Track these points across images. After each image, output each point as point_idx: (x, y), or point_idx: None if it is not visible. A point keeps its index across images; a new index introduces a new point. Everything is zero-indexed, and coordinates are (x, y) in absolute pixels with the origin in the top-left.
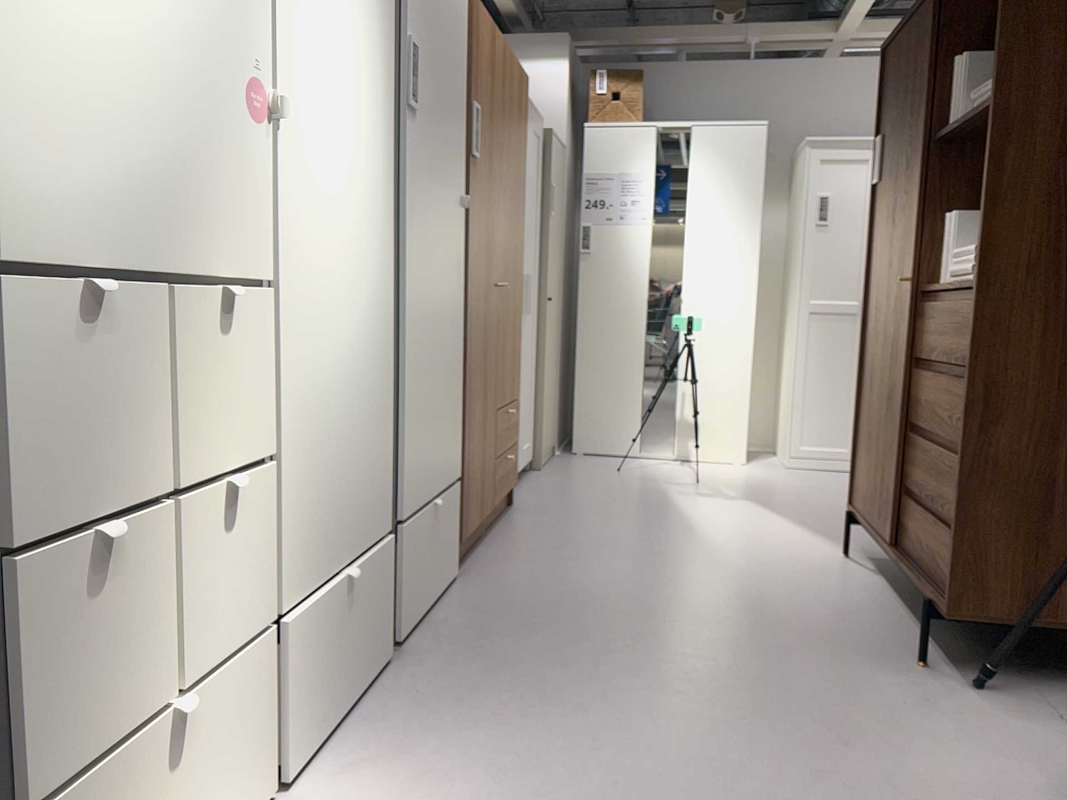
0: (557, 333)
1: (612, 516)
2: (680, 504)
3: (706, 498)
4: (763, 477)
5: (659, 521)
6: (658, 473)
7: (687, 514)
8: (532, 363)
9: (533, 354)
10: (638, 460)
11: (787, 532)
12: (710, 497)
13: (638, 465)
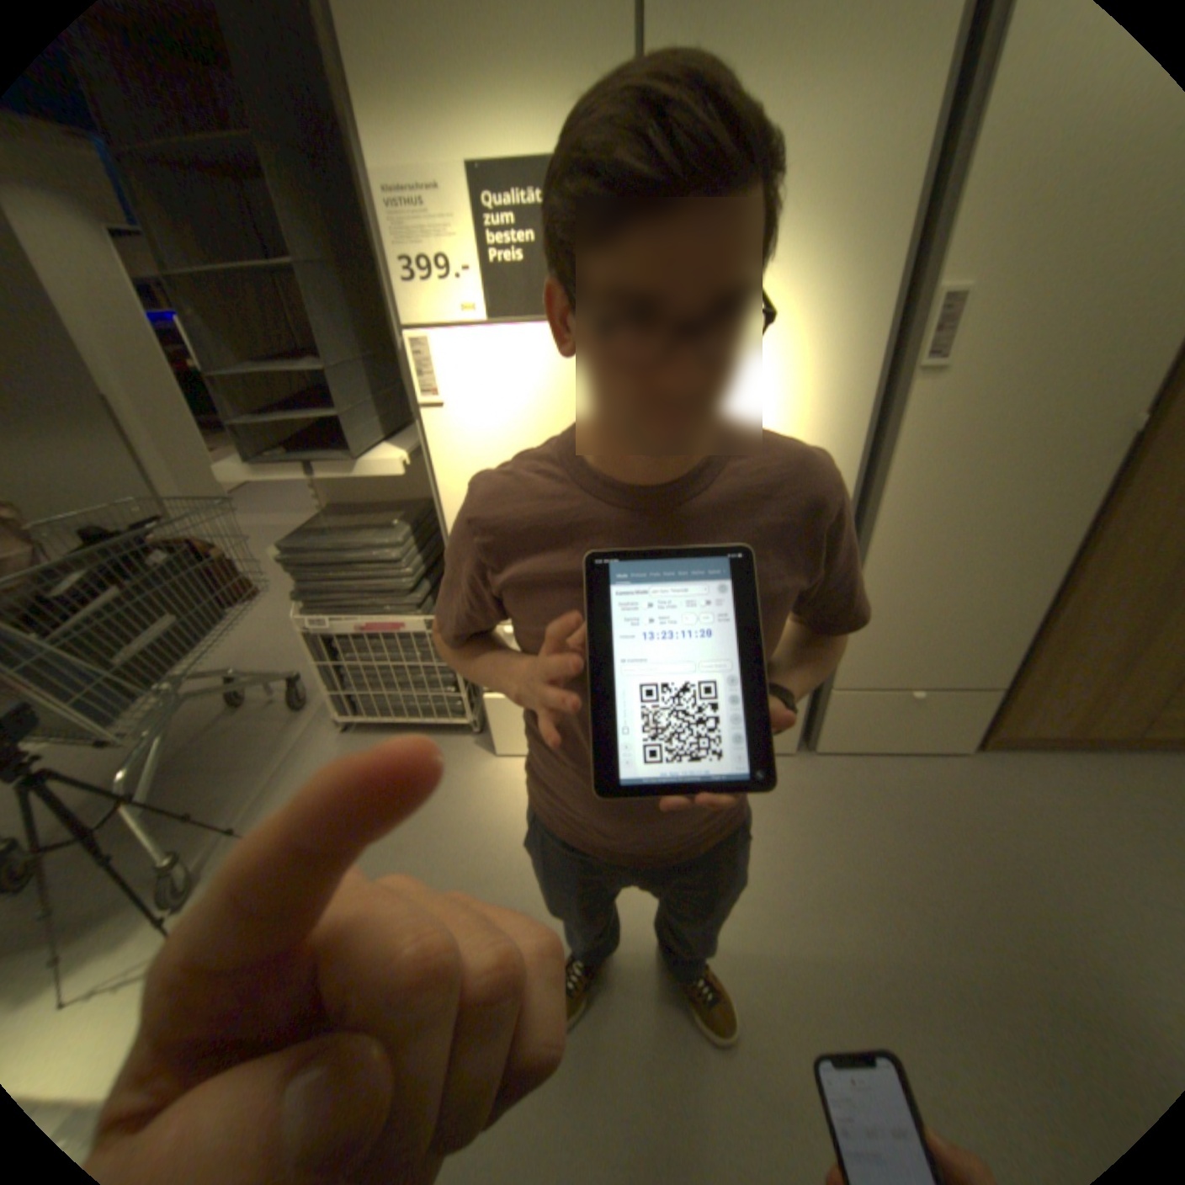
0: None
1: None
2: None
3: None
4: None
5: None
6: None
7: None
8: None
9: None
10: None
11: None
12: None
13: None
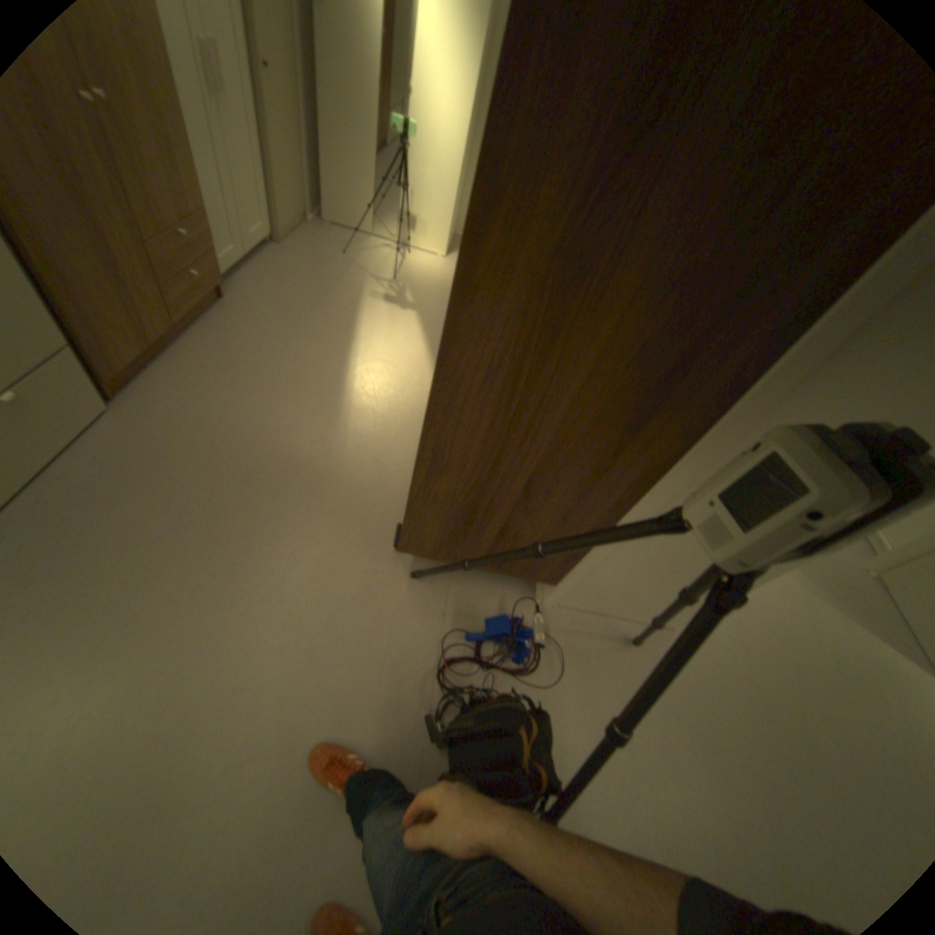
0: (293, 104)
1: (300, 322)
2: (362, 311)
3: (387, 304)
4: (446, 278)
5: (331, 334)
6: (373, 261)
7: (359, 326)
8: (252, 147)
9: (254, 136)
10: (369, 240)
11: (416, 359)
12: (391, 302)
13: (365, 246)
